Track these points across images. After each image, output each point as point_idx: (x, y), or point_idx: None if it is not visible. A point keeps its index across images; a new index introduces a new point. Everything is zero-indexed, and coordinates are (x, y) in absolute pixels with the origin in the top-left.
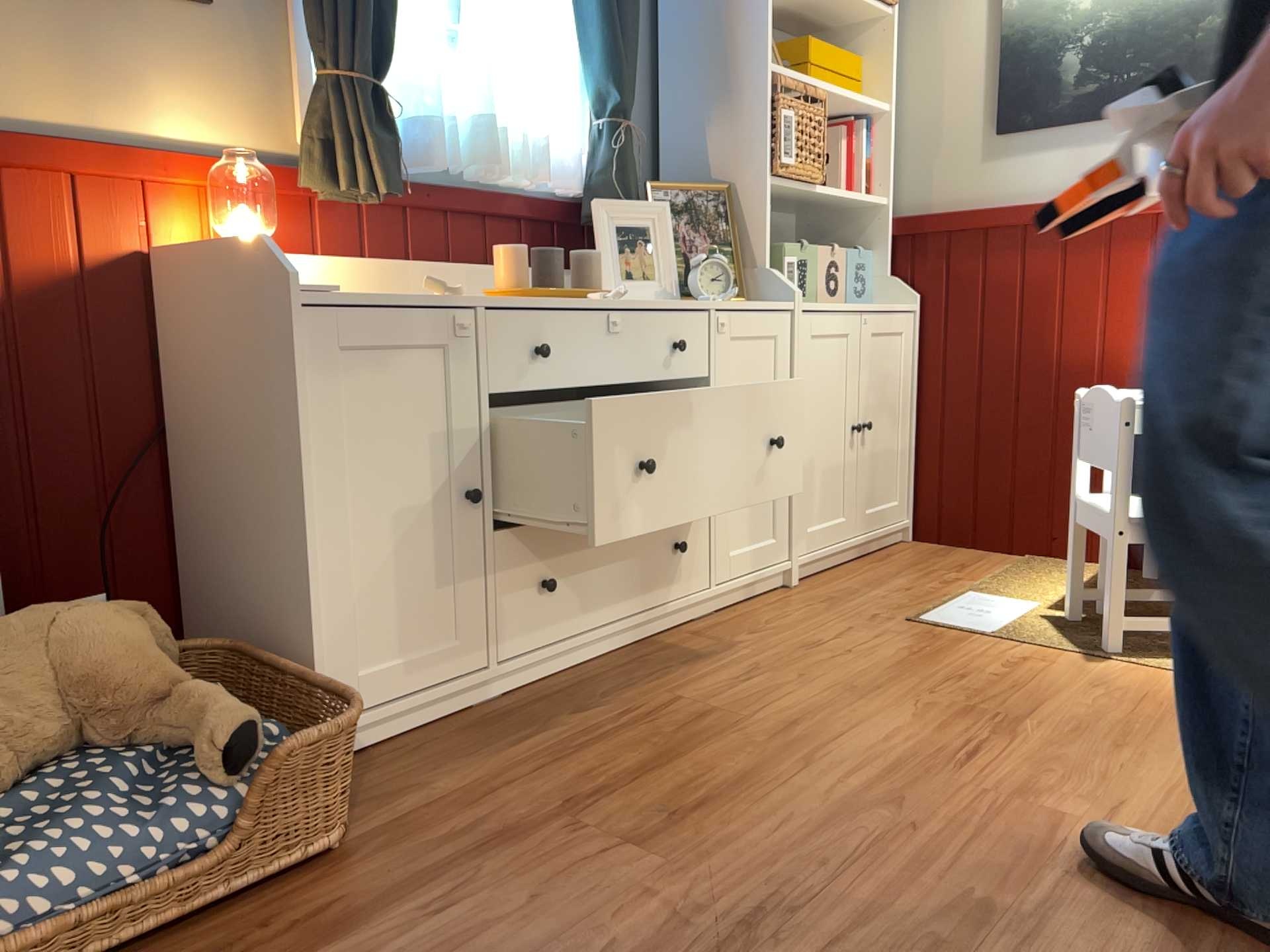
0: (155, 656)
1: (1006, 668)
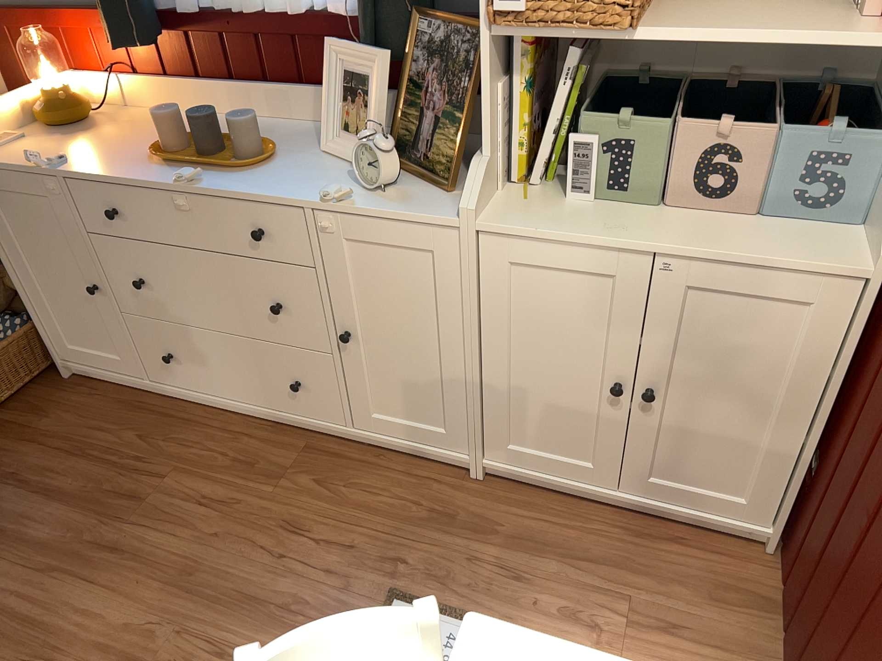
0: (0, 299)
1: None
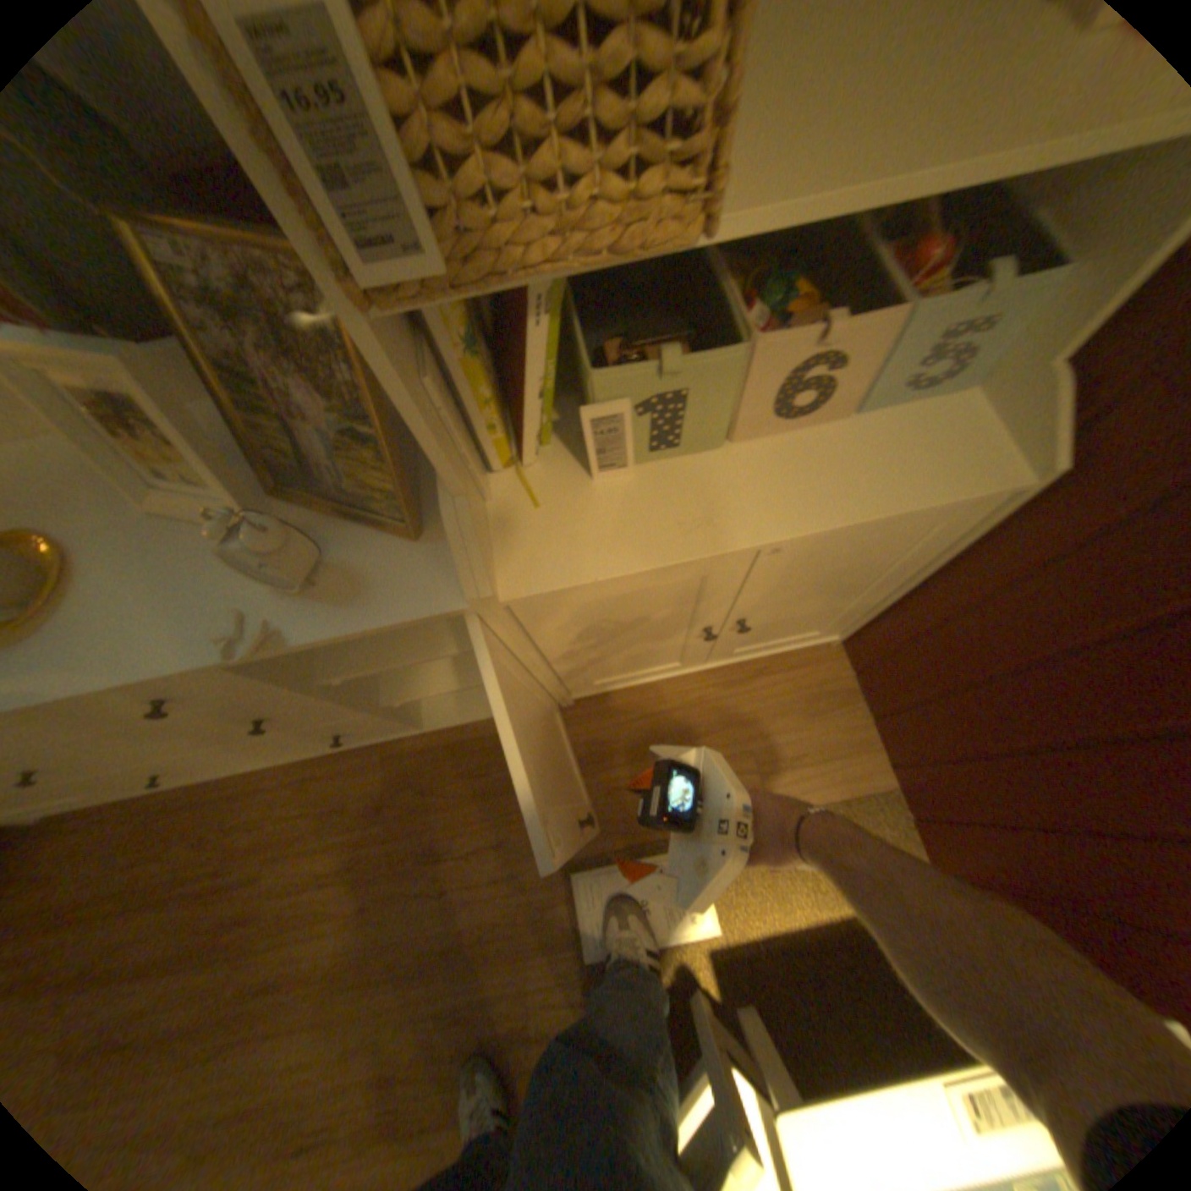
0: None
1: (504, 1044)
